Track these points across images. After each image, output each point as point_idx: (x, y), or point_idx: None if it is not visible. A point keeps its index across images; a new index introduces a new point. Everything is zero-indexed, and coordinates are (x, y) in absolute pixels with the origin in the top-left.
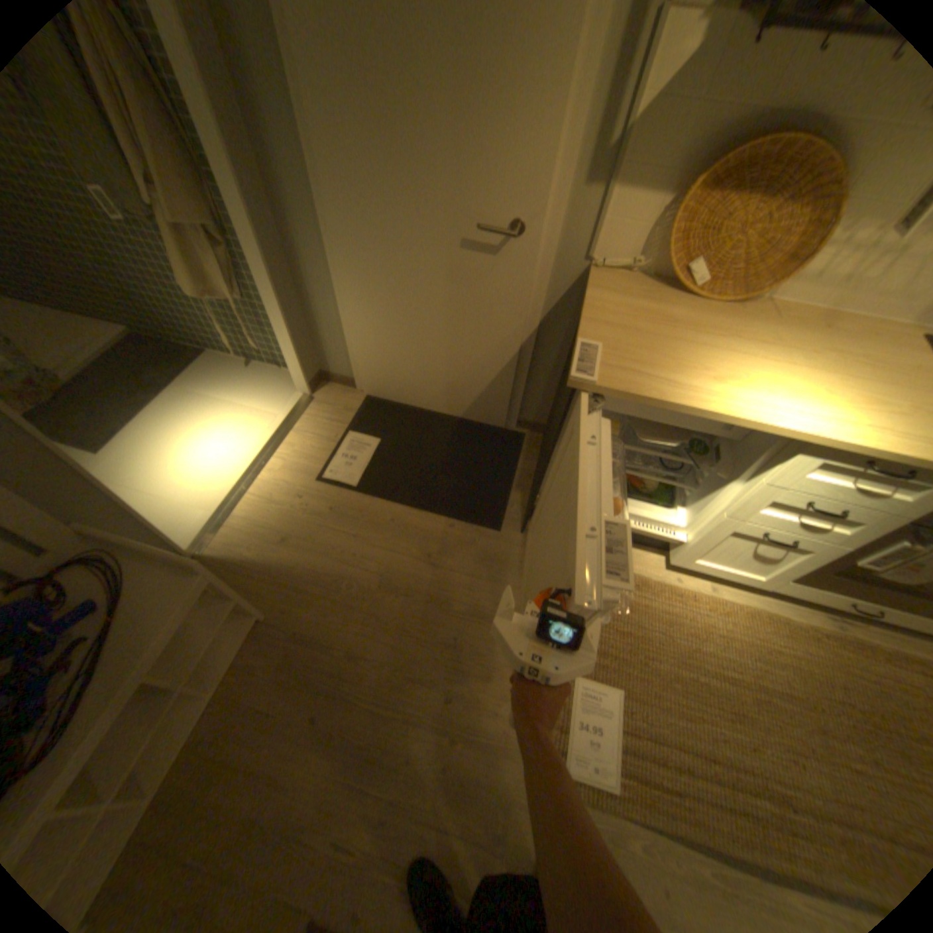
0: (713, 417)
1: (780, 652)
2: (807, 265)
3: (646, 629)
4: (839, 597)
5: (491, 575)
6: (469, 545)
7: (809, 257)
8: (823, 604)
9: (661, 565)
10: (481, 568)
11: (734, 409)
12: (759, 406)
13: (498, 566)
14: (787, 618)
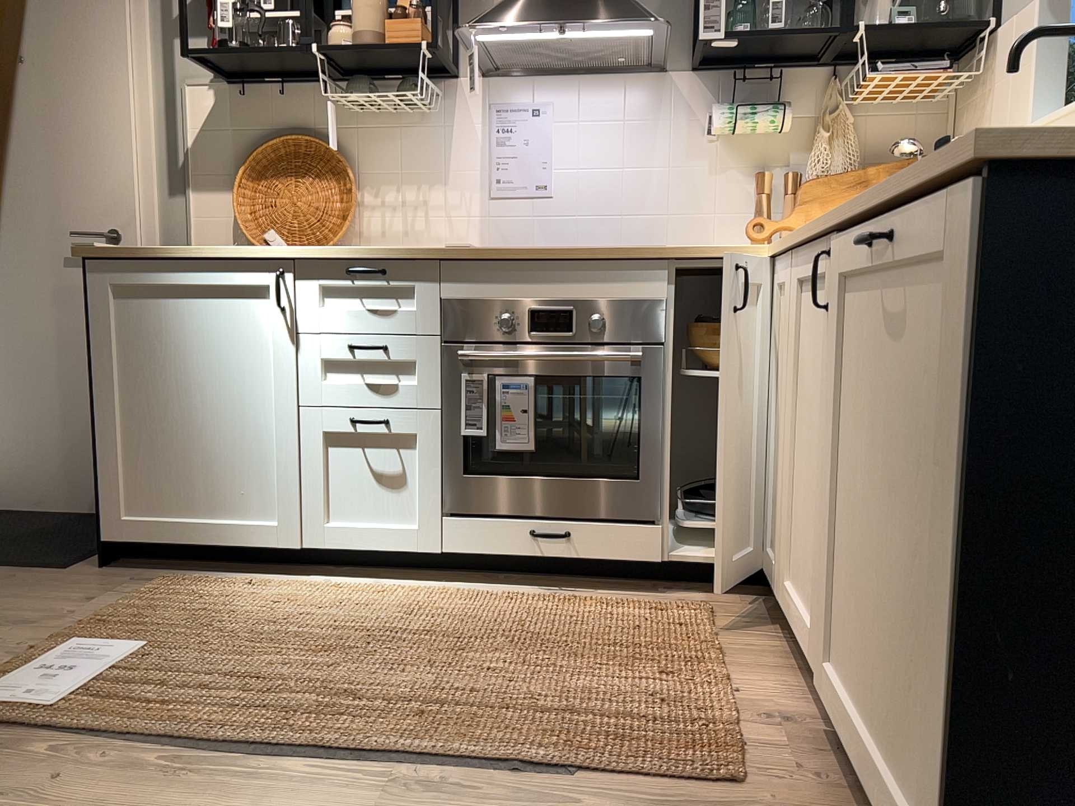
0: (204, 260)
1: (442, 610)
2: (349, 217)
3: (235, 608)
4: (509, 525)
5: (13, 595)
6: (1, 580)
7: (349, 213)
8: (508, 553)
9: (307, 575)
10: (2, 592)
11: (218, 248)
12: (246, 249)
13: (32, 590)
14: (477, 594)
